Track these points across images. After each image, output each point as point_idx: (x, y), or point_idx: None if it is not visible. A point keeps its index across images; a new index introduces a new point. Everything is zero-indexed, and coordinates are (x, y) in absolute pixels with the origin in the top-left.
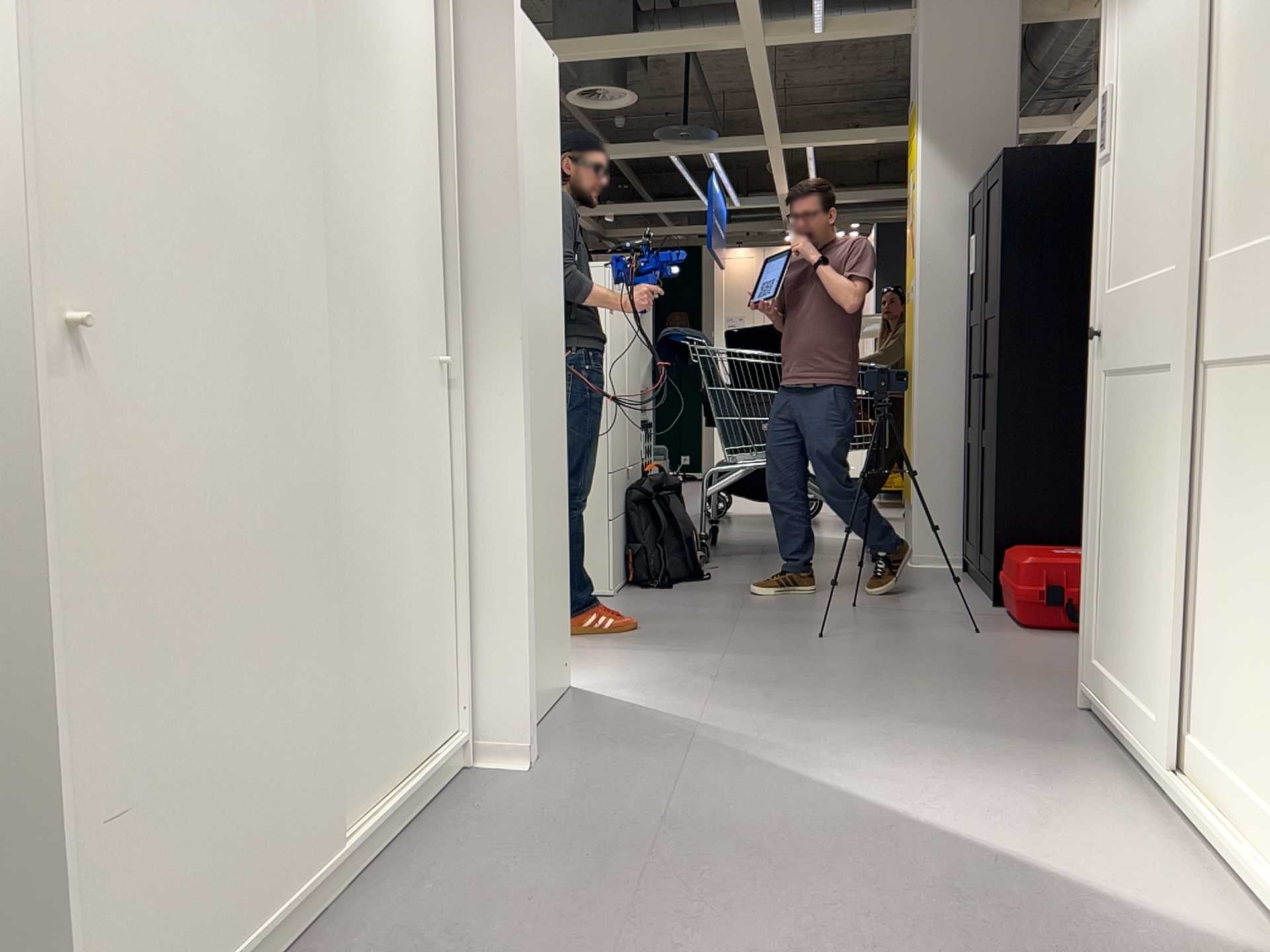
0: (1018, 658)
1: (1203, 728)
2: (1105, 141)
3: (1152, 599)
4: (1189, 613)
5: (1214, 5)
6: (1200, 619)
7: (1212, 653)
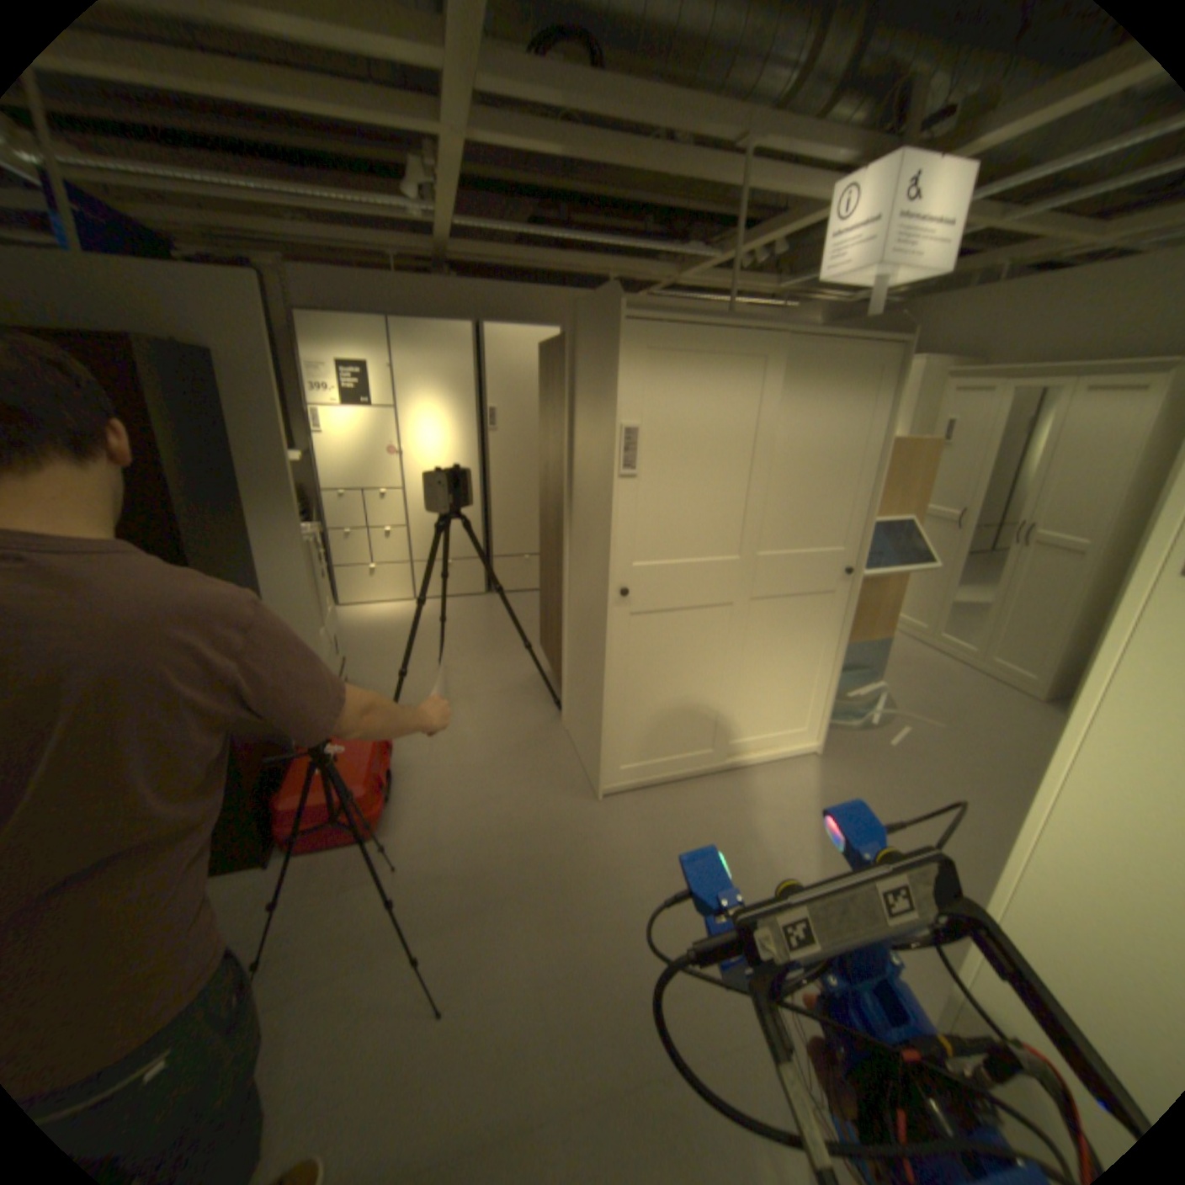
0: (489, 834)
1: (748, 733)
2: (640, 463)
3: (715, 706)
4: (737, 699)
5: (775, 433)
6: (747, 697)
7: (757, 705)
